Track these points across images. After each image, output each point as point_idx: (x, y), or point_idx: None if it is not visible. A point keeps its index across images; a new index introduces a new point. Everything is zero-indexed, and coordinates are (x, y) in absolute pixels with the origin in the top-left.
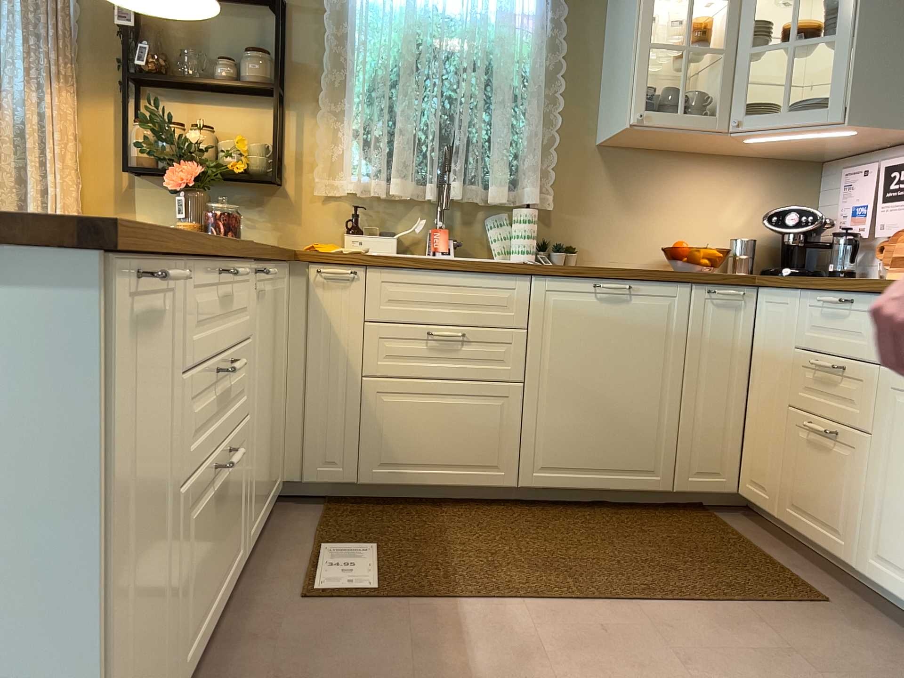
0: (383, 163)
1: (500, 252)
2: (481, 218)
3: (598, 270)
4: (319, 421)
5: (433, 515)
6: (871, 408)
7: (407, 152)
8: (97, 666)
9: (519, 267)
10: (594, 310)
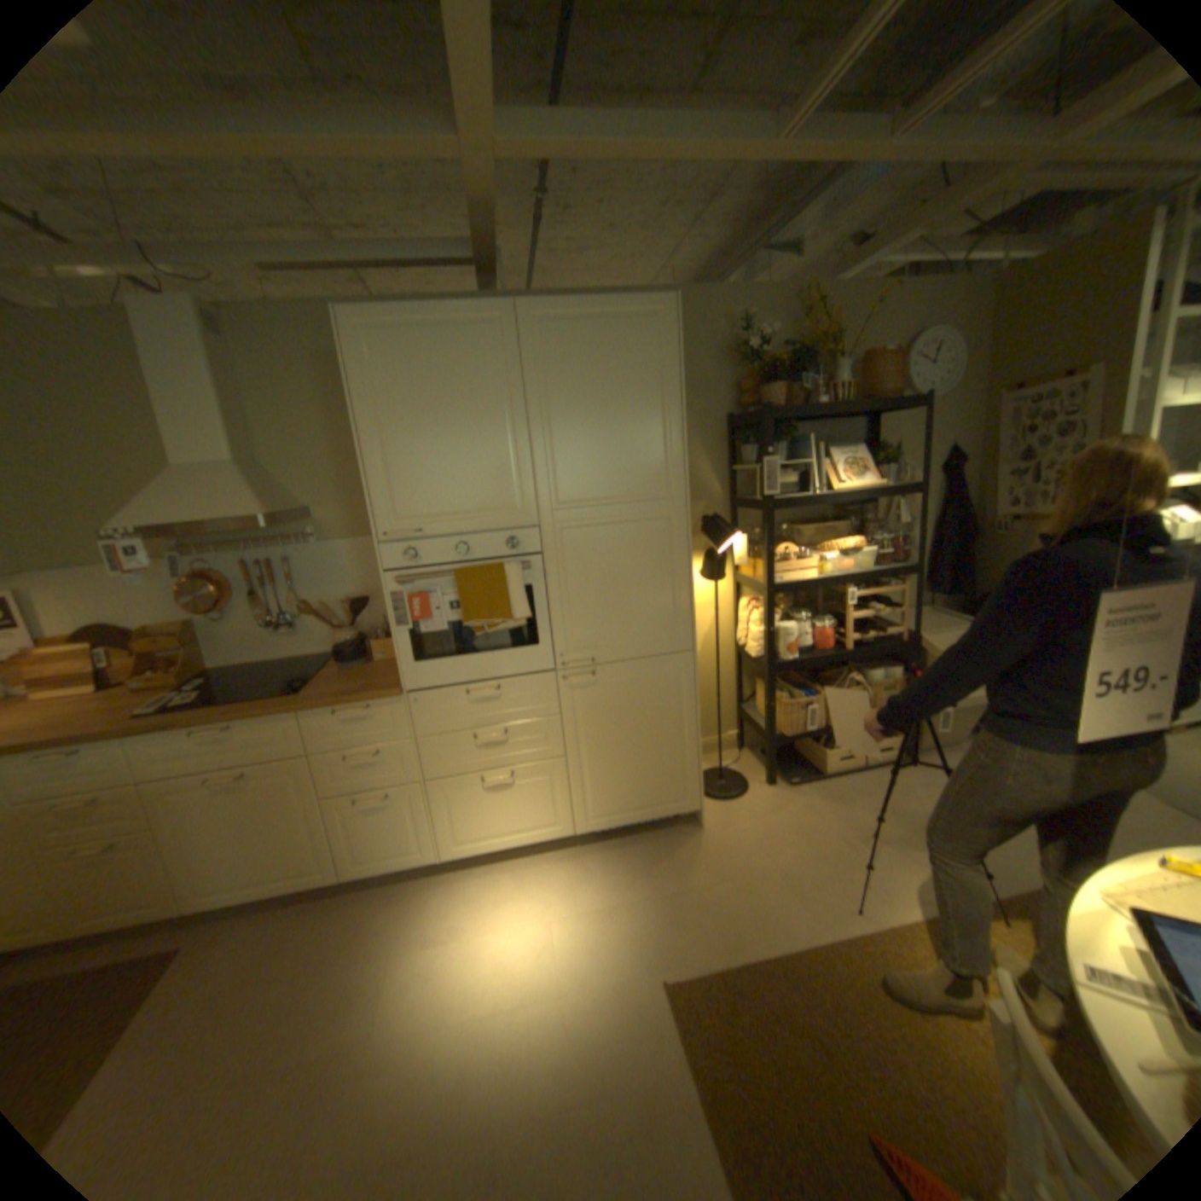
0: None
1: None
2: None
3: None
4: None
5: None
6: (138, 815)
7: None
8: None
9: None
10: None
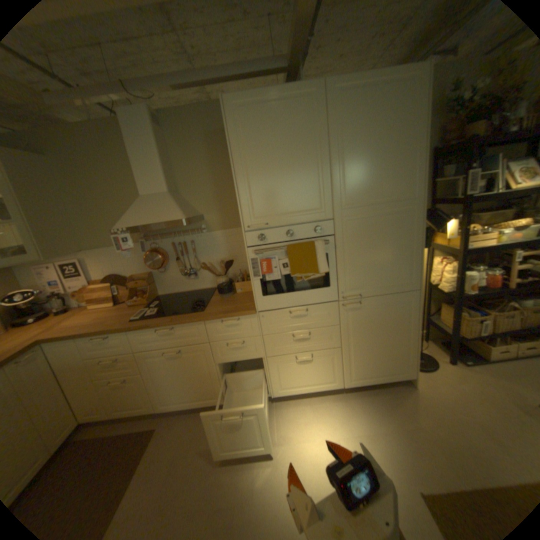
0: None
1: None
2: None
3: None
4: None
5: None
6: (135, 367)
7: None
8: None
9: None
10: None
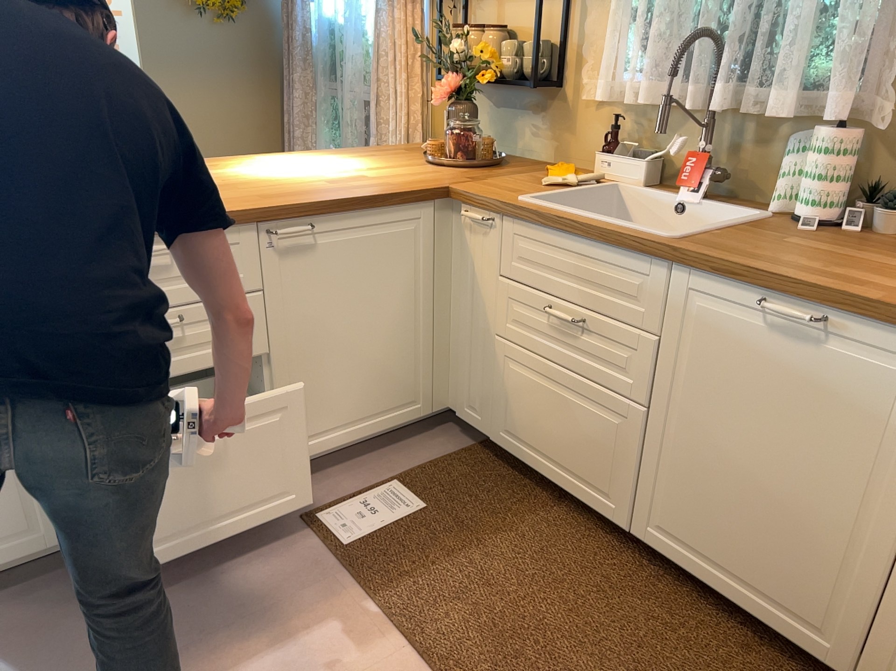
0: (645, 59)
1: (777, 199)
2: (779, 138)
3: (767, 279)
4: (466, 365)
5: (533, 507)
6: None
7: (664, 43)
8: None
9: (649, 247)
10: (755, 341)
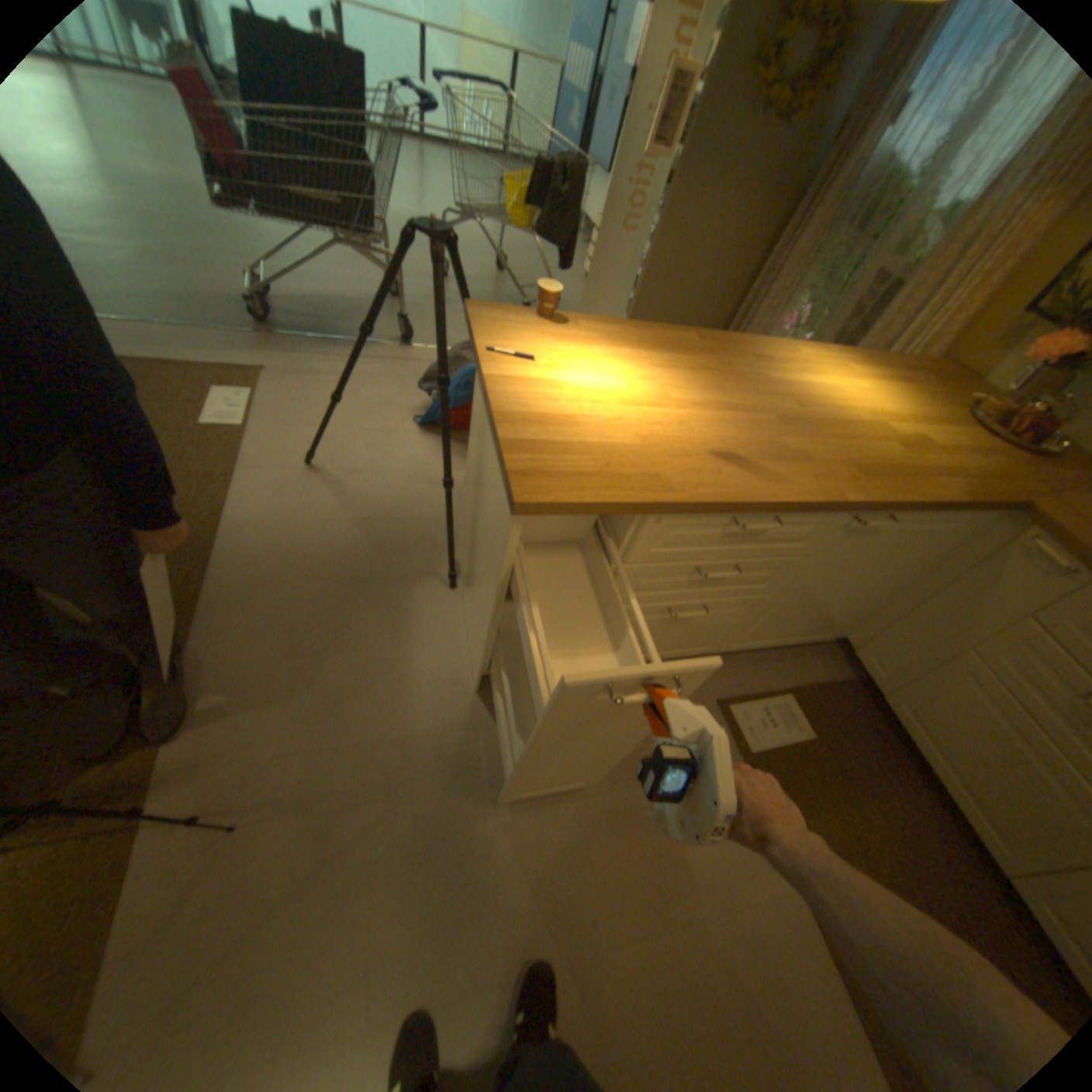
0: None
1: None
2: None
3: None
4: (906, 637)
5: (907, 784)
6: None
7: None
8: (496, 640)
9: None
10: None
